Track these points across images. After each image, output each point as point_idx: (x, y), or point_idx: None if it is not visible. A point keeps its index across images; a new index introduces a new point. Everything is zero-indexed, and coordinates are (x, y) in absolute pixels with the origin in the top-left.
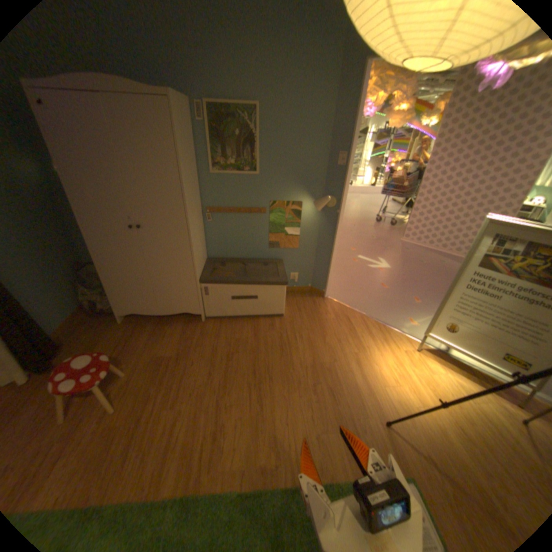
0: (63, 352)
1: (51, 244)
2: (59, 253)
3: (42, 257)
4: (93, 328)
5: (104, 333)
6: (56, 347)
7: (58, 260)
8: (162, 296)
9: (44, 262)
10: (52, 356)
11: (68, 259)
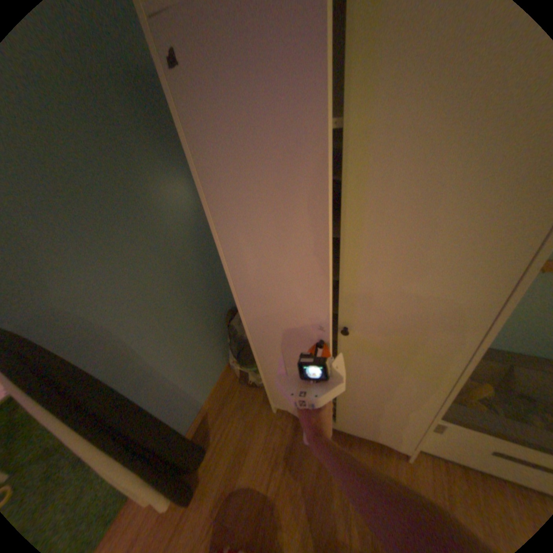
0: (210, 451)
1: (203, 296)
2: (211, 304)
3: (192, 319)
4: (243, 409)
5: (257, 429)
6: (202, 455)
7: (211, 313)
8: (347, 408)
9: (195, 324)
10: (198, 469)
11: (221, 307)
